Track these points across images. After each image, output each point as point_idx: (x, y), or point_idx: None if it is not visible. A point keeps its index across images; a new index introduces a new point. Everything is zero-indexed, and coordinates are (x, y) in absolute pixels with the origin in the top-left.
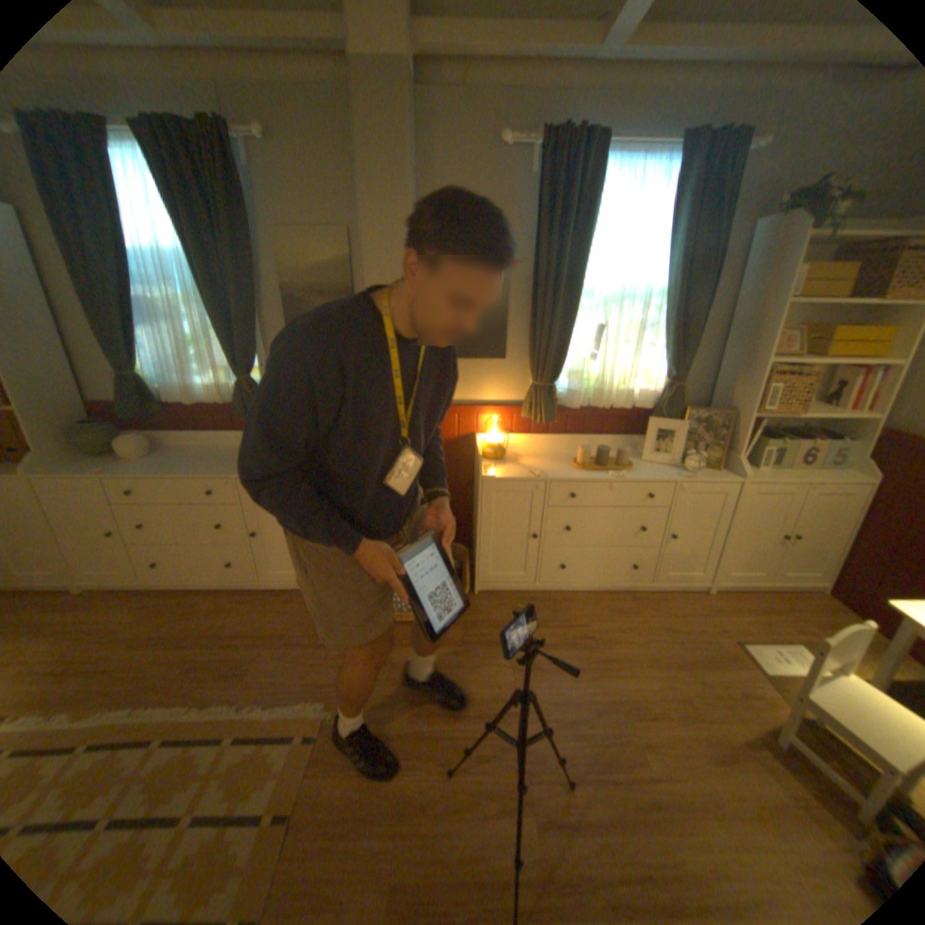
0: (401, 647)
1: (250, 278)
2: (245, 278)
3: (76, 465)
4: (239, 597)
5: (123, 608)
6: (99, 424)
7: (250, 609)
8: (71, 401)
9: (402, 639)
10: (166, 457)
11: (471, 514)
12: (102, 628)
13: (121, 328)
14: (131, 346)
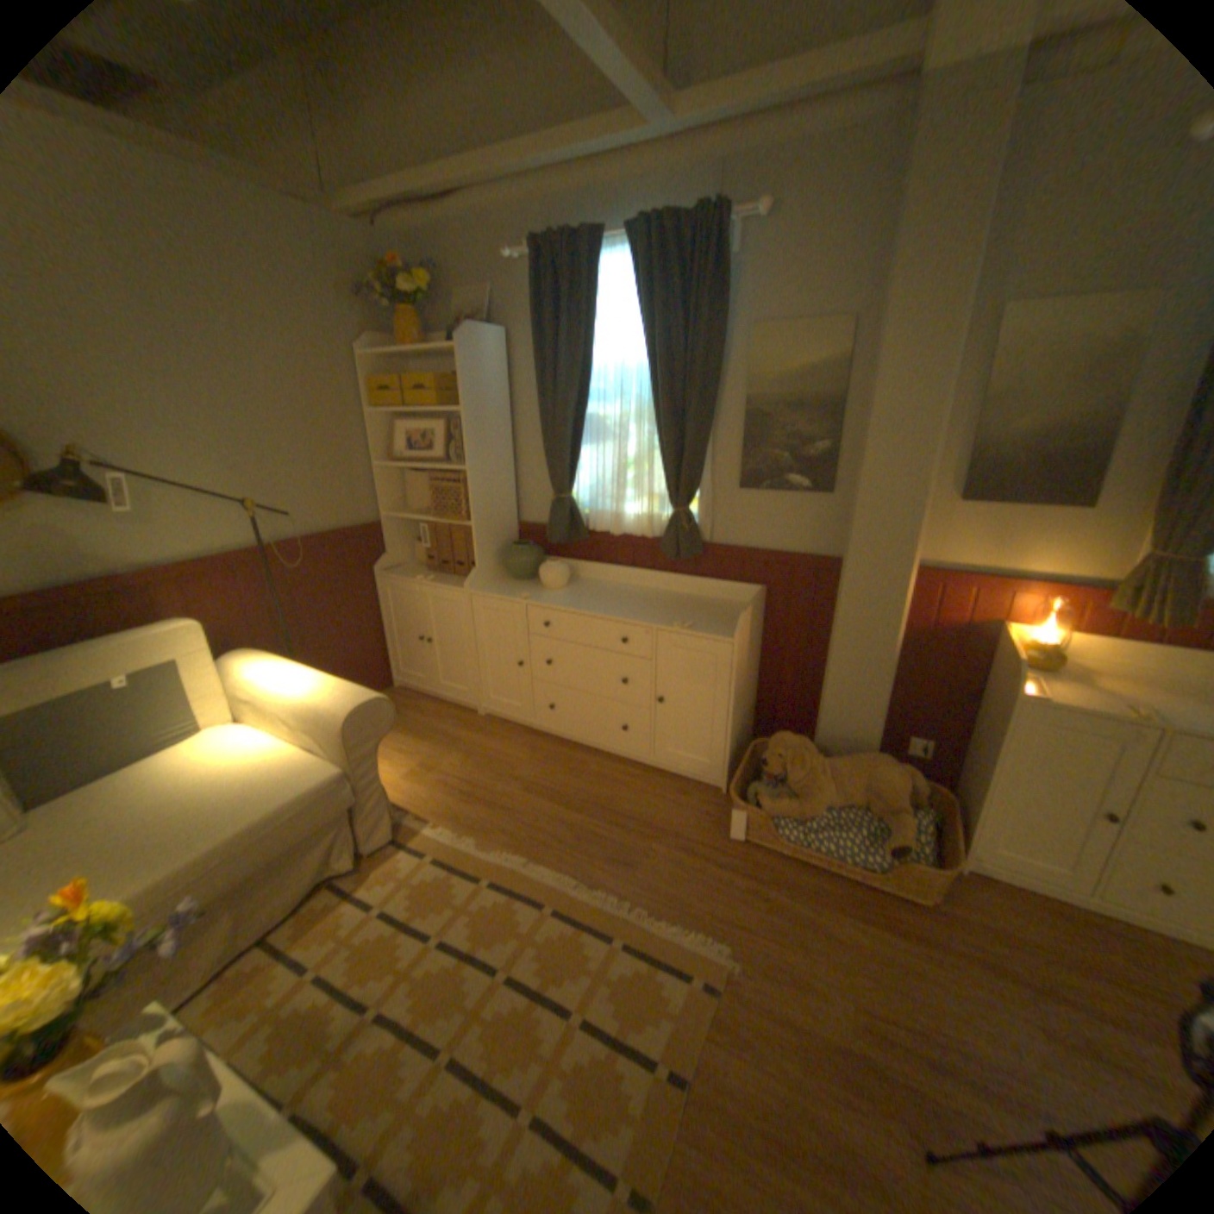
0: (840, 914)
1: (714, 389)
2: (709, 389)
3: (506, 586)
4: (630, 769)
5: (519, 743)
6: (531, 547)
7: (641, 787)
8: (510, 521)
9: (841, 902)
10: (583, 591)
11: (966, 745)
12: (502, 760)
13: (570, 448)
14: (572, 467)
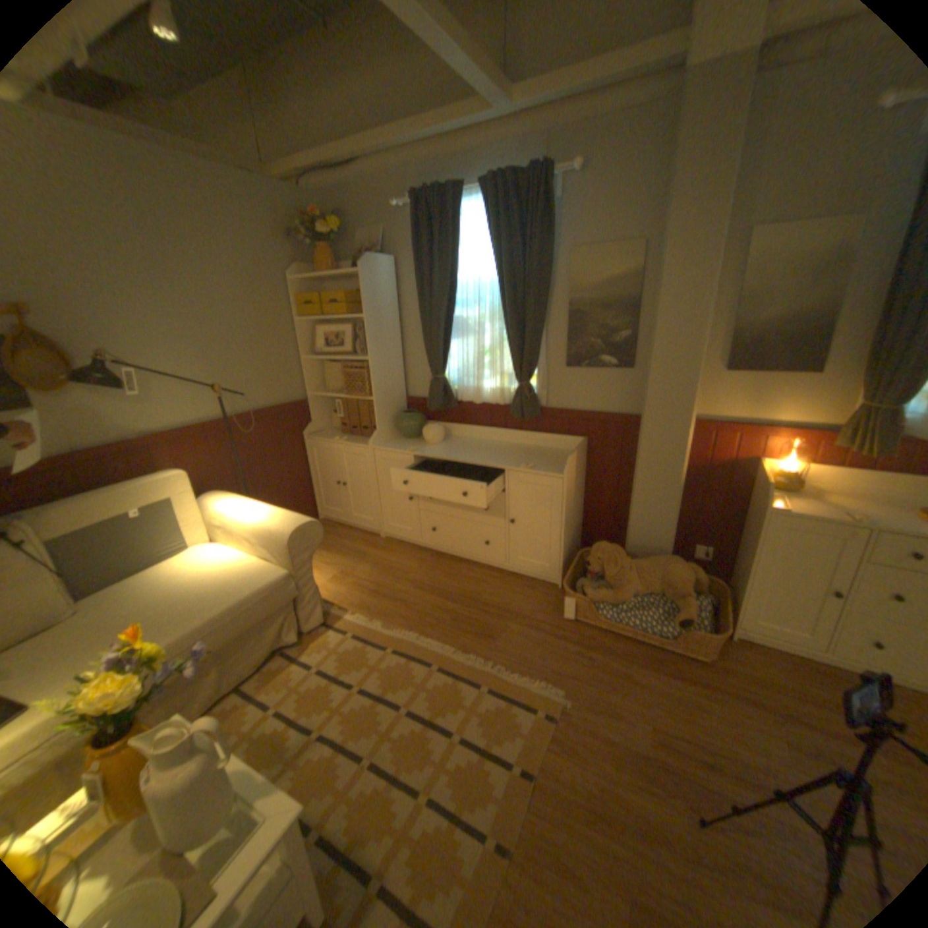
0: (643, 668)
1: (546, 296)
2: (541, 296)
3: (399, 443)
4: (491, 572)
5: (411, 556)
6: (416, 414)
7: (499, 585)
8: (400, 396)
9: (644, 661)
10: (454, 445)
11: (736, 549)
12: (398, 568)
13: (443, 342)
14: (445, 355)
